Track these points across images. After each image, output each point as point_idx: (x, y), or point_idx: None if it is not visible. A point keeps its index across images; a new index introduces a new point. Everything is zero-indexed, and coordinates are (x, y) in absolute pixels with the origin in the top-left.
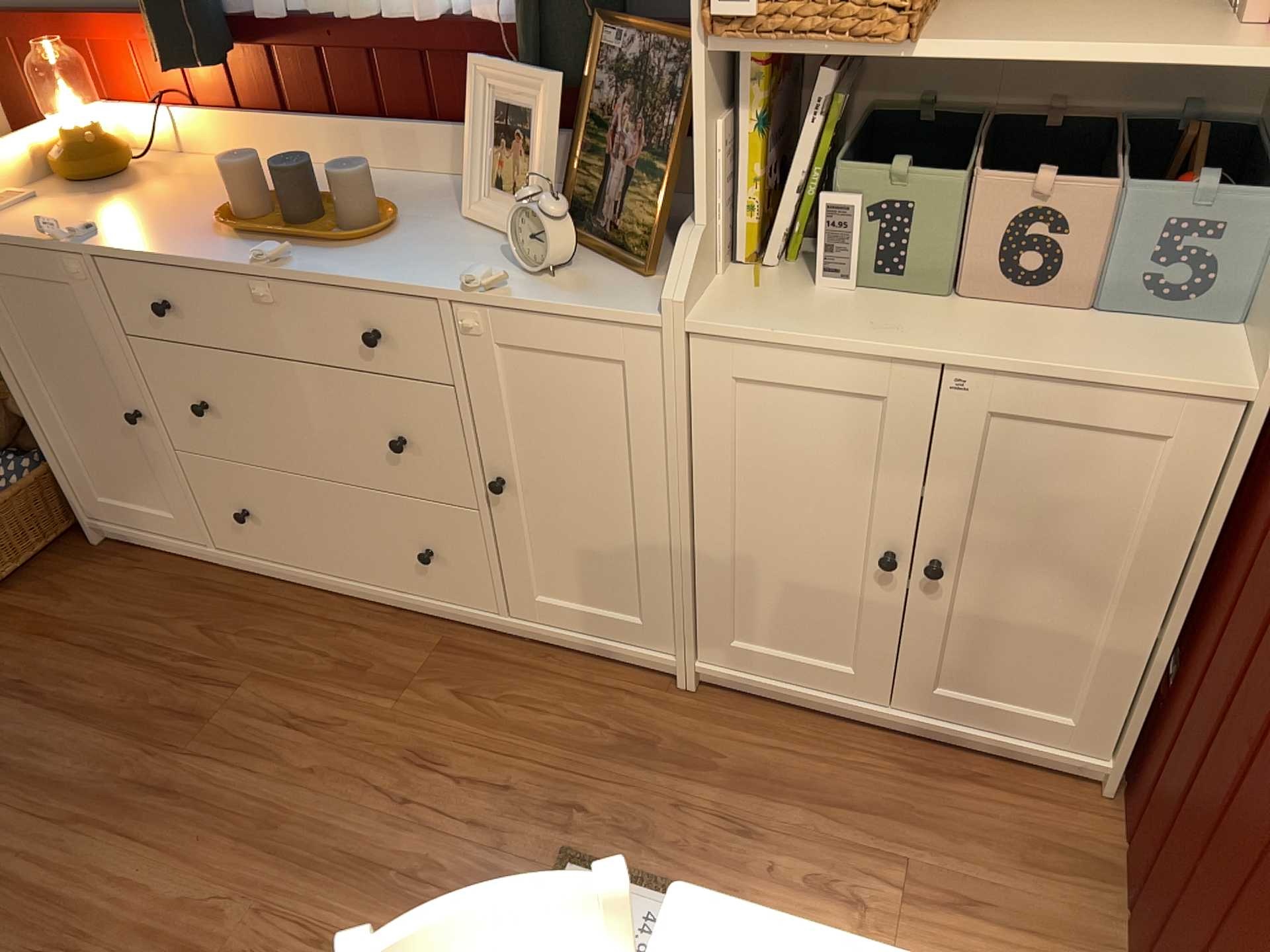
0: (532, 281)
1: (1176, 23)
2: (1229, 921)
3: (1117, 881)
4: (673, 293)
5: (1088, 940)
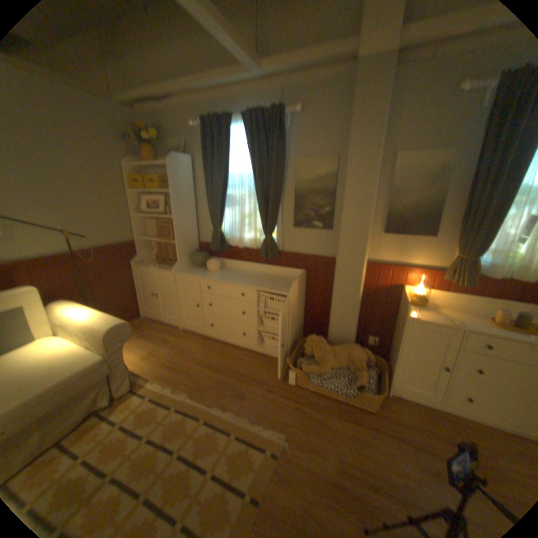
0: None
1: None
2: None
3: None
4: None
5: None
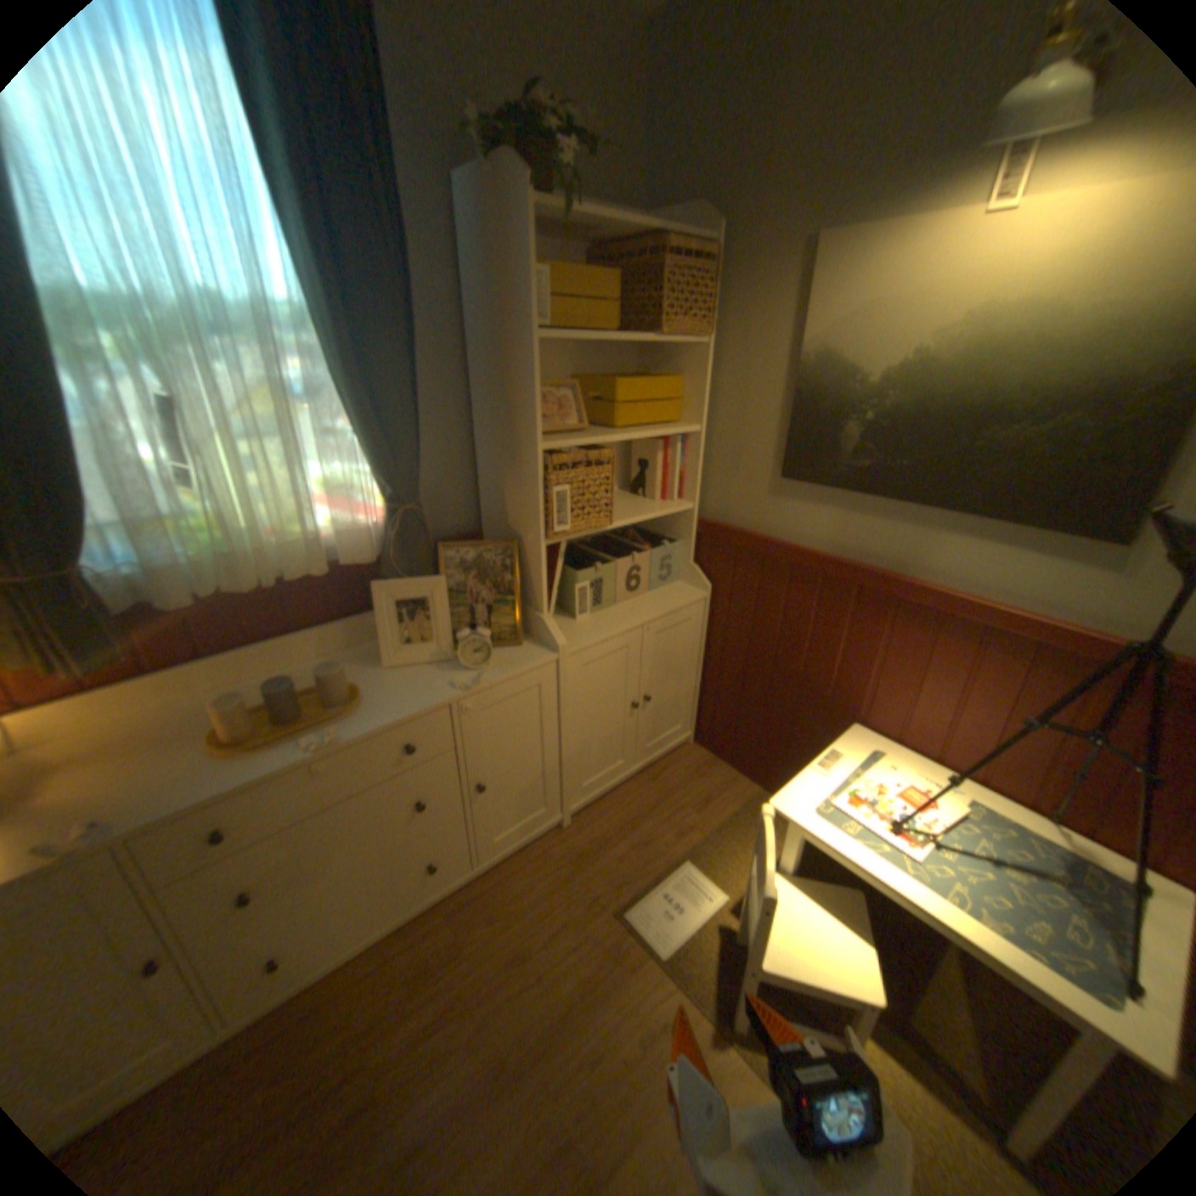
0: (483, 670)
1: (633, 501)
2: (801, 720)
3: (722, 763)
4: (558, 642)
5: (736, 782)
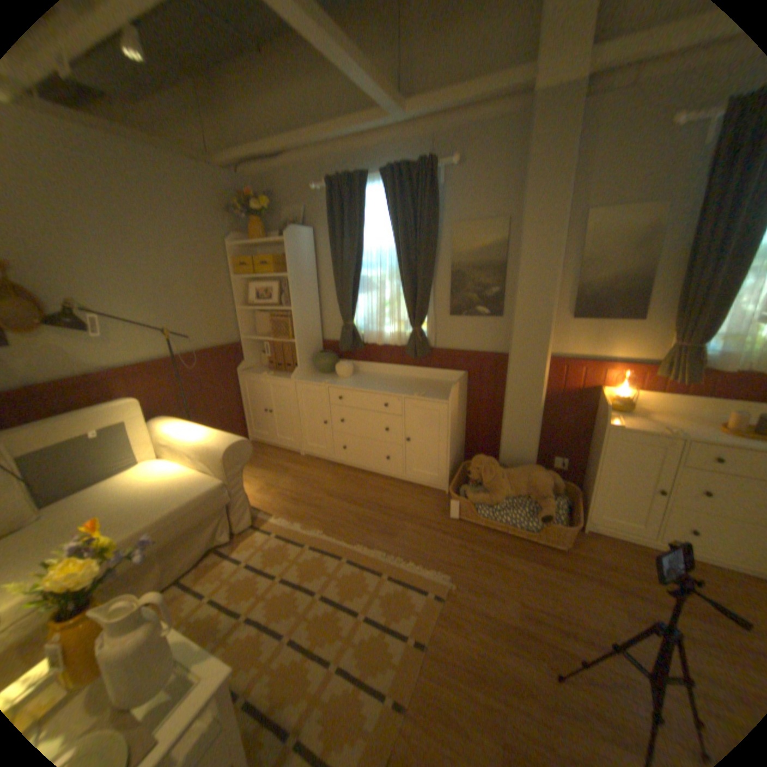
0: None
1: None
2: None
3: None
4: None
5: None
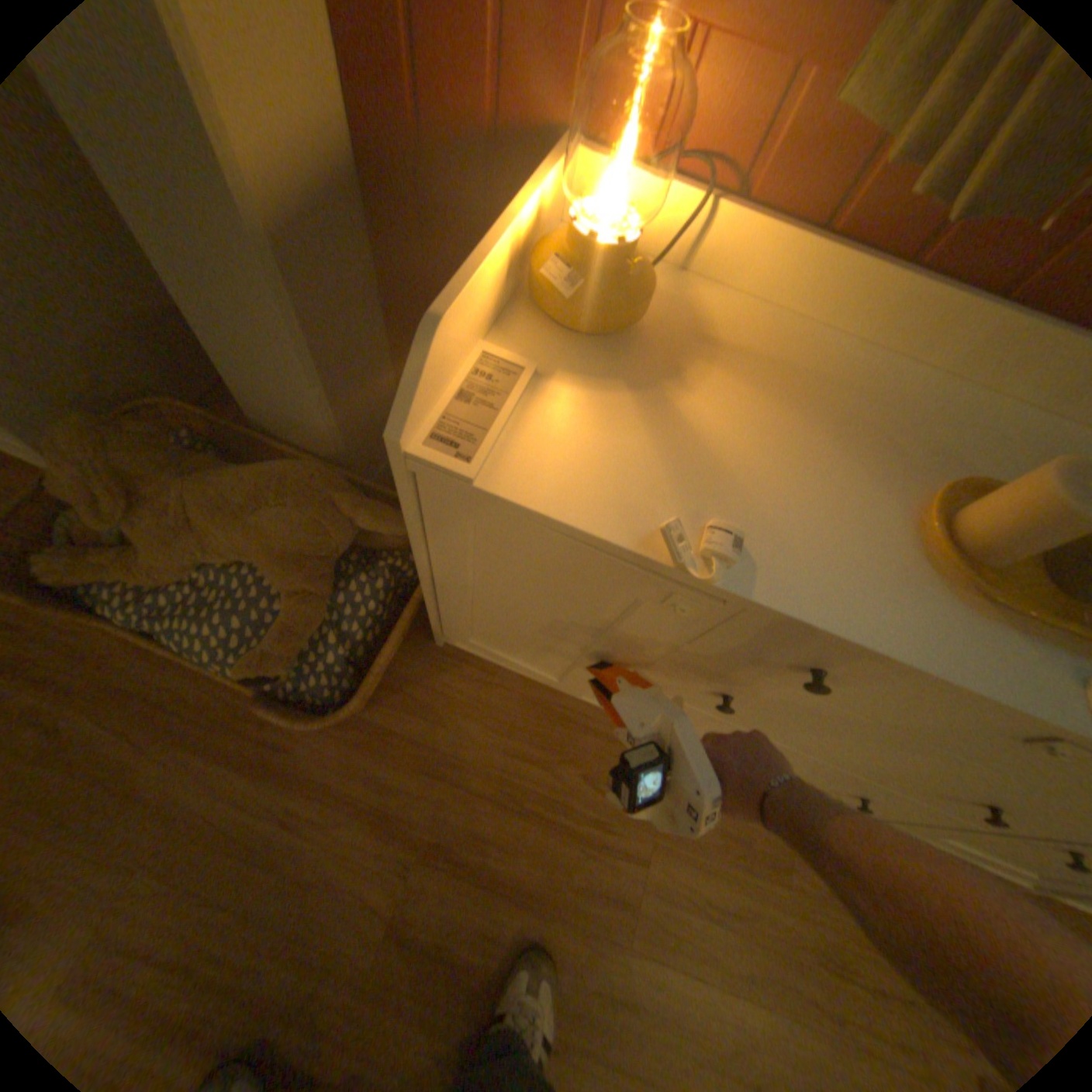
0: None
1: None
2: None
3: None
4: None
5: None
